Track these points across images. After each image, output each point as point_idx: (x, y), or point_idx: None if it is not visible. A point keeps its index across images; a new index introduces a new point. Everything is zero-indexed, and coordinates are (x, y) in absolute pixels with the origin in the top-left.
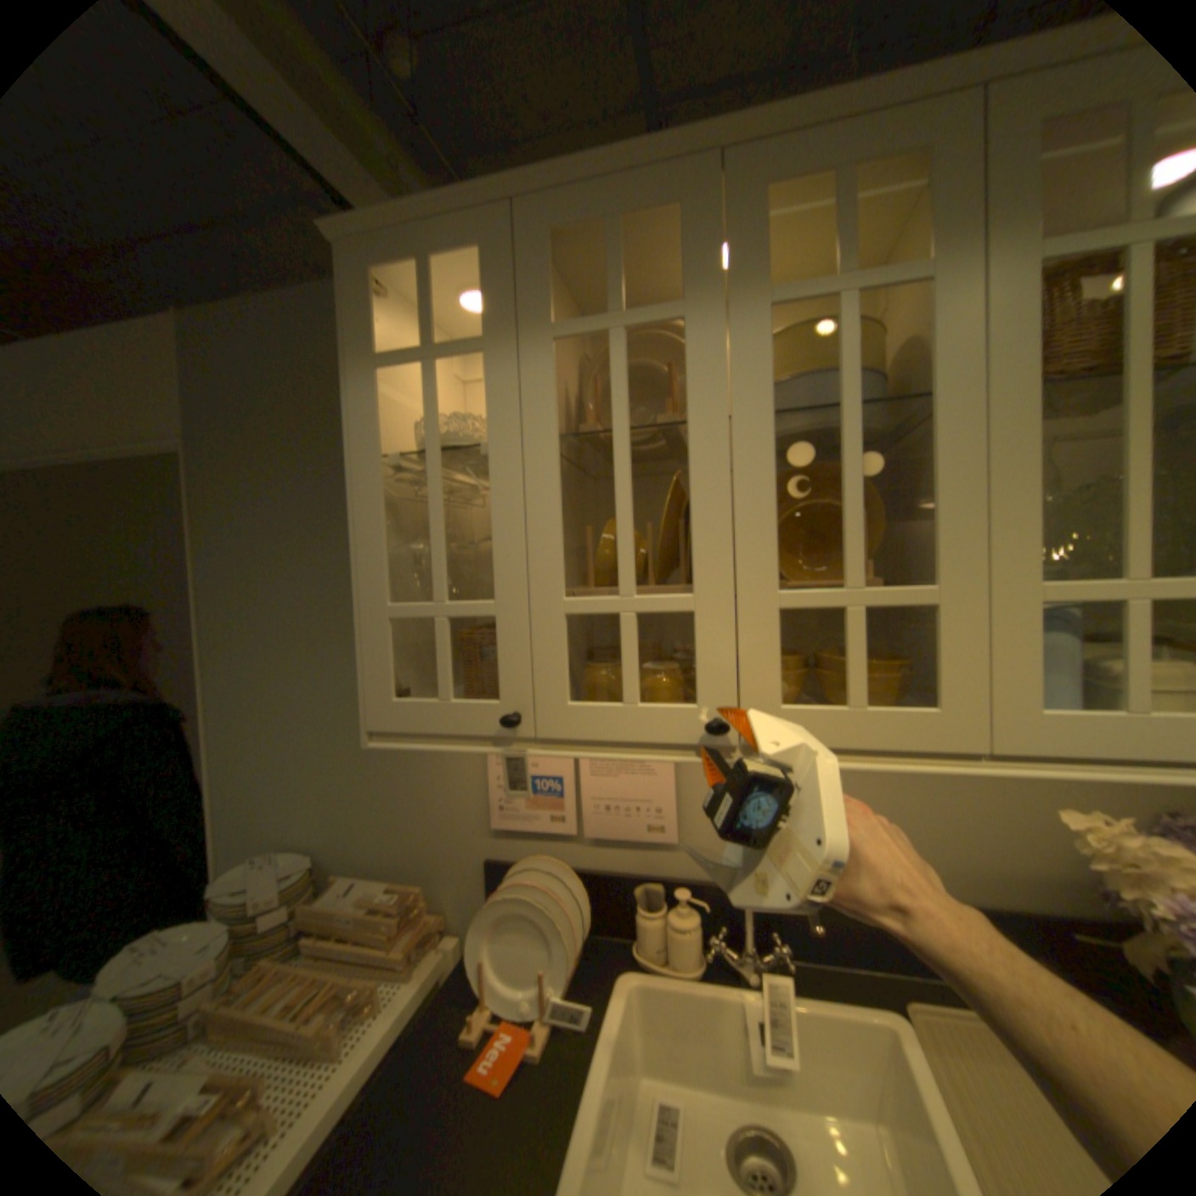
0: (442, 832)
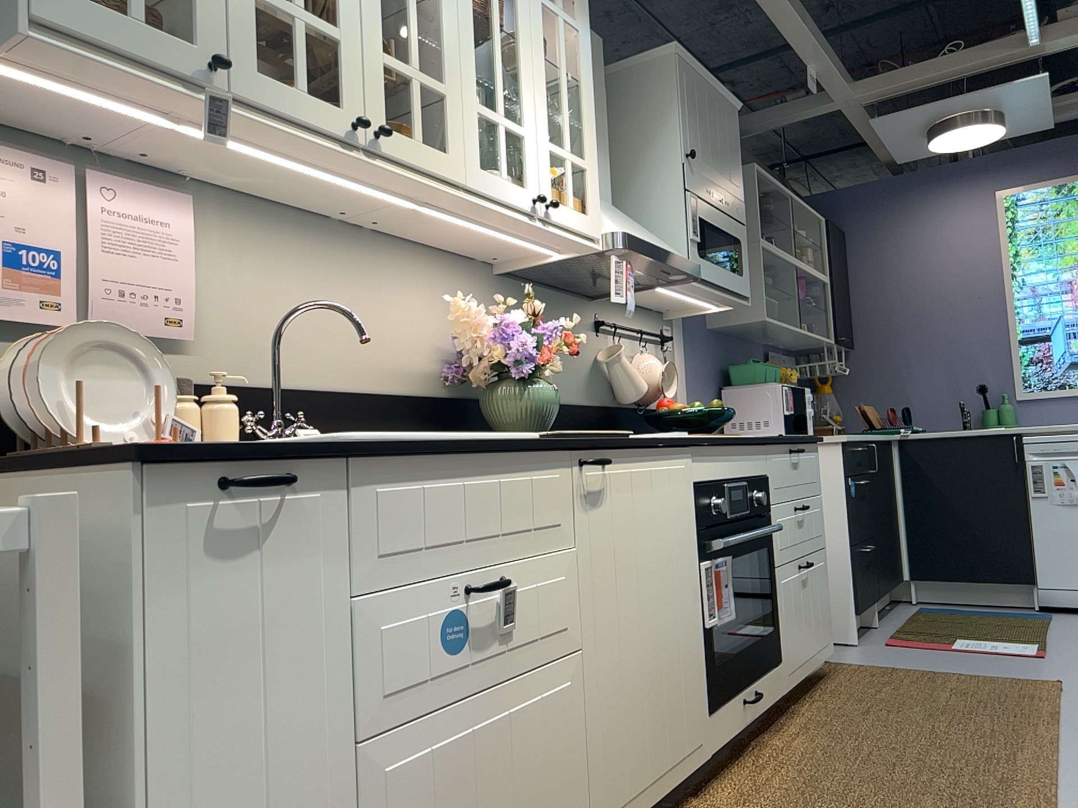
0: None
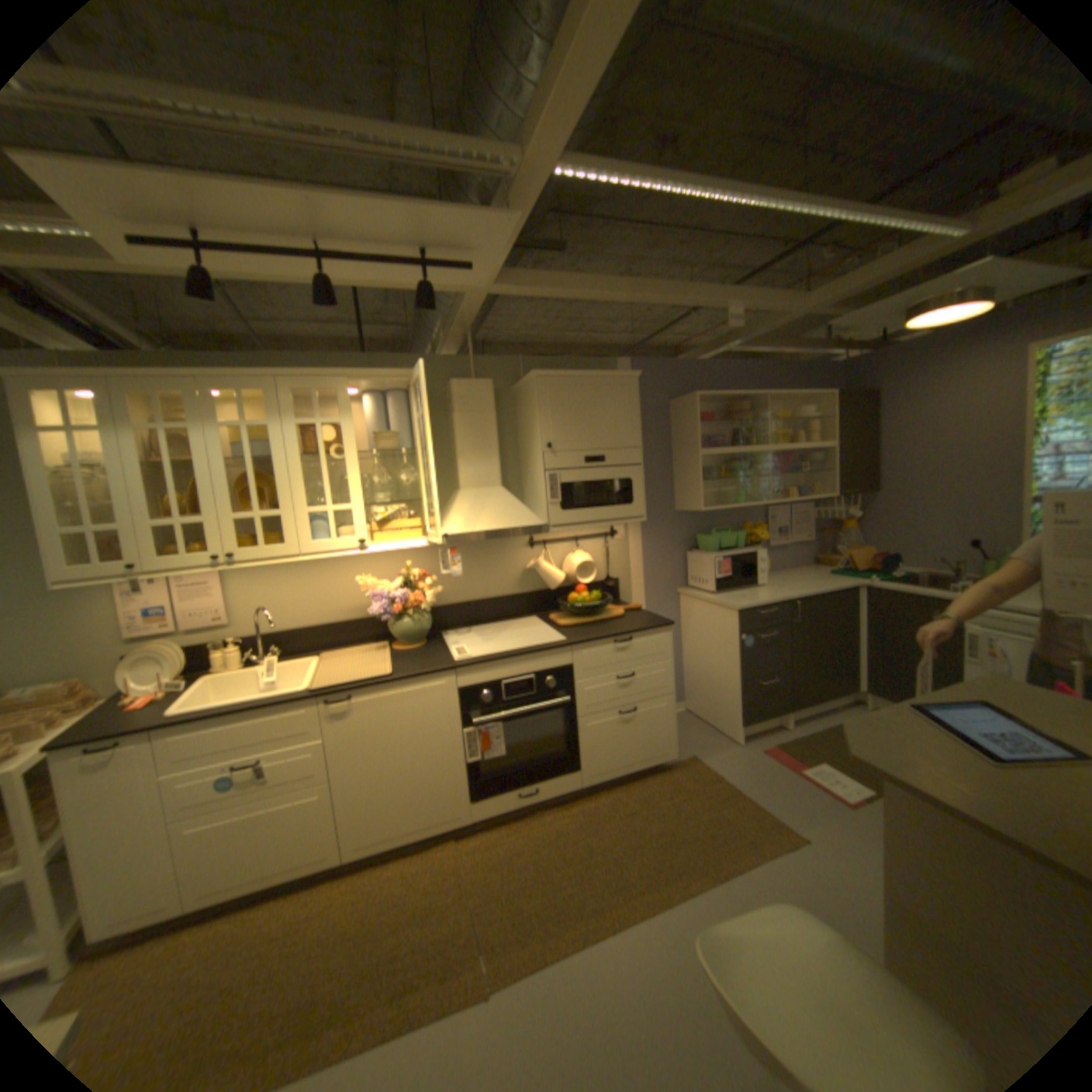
0: (92, 648)
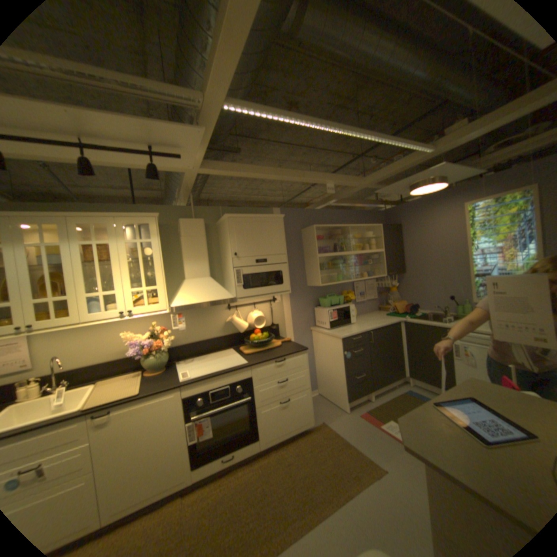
0: None
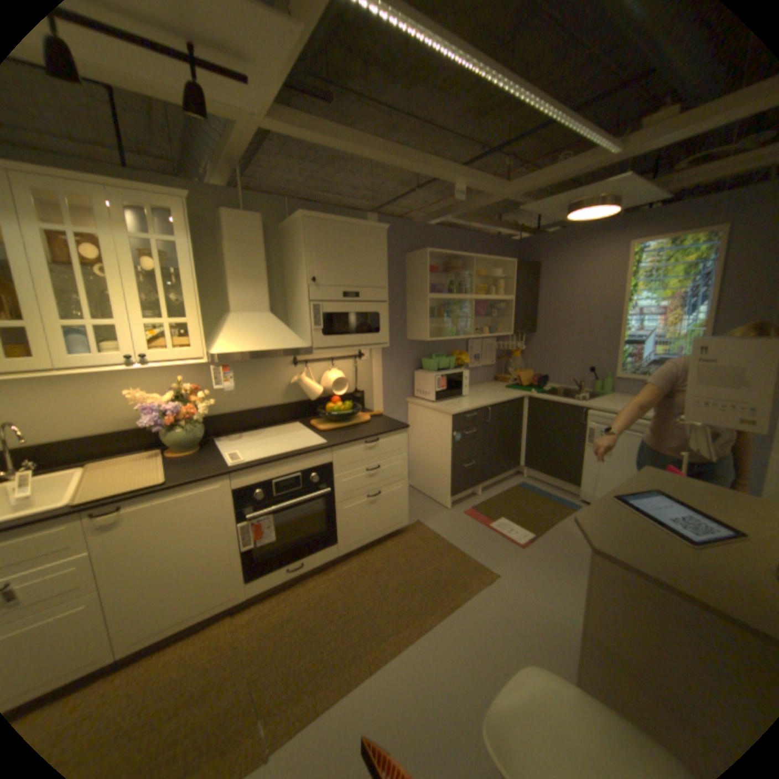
0: None
